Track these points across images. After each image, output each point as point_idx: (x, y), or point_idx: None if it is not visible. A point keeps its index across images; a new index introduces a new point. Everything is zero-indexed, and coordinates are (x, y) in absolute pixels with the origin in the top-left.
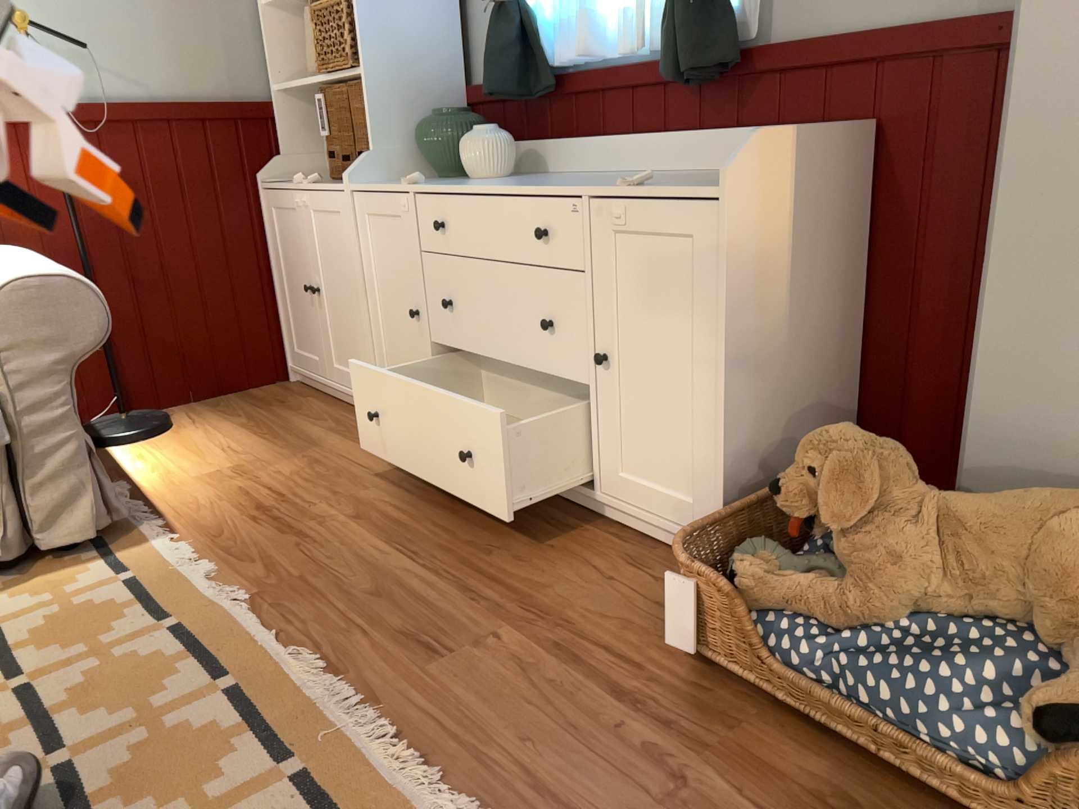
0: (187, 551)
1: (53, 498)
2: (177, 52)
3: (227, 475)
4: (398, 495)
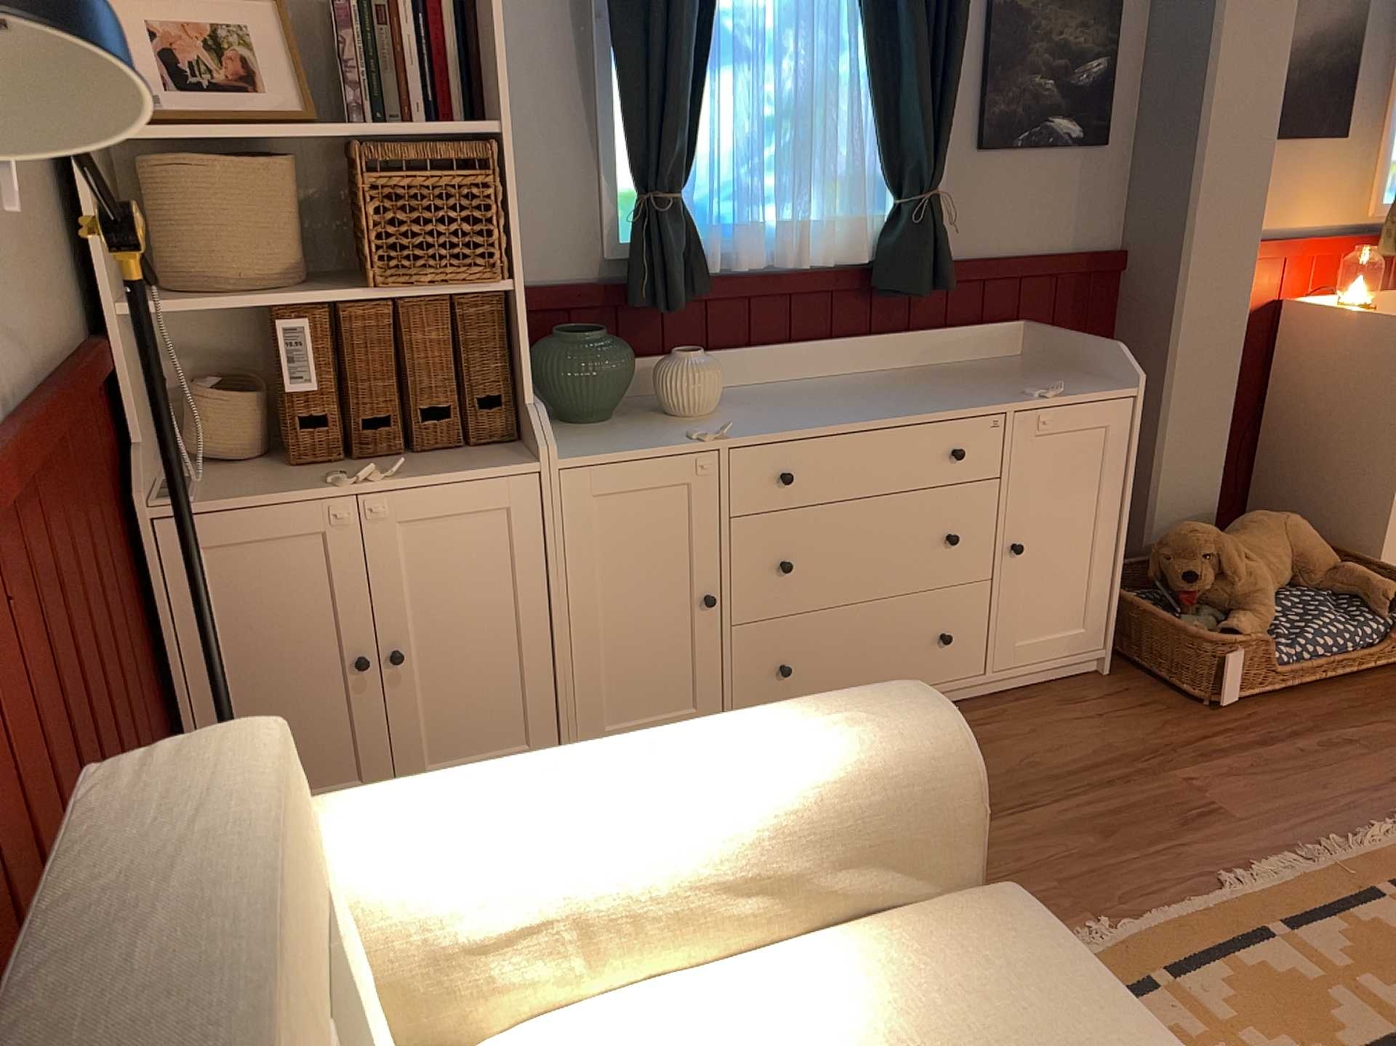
0: None
1: None
2: (19, 246)
3: None
4: None
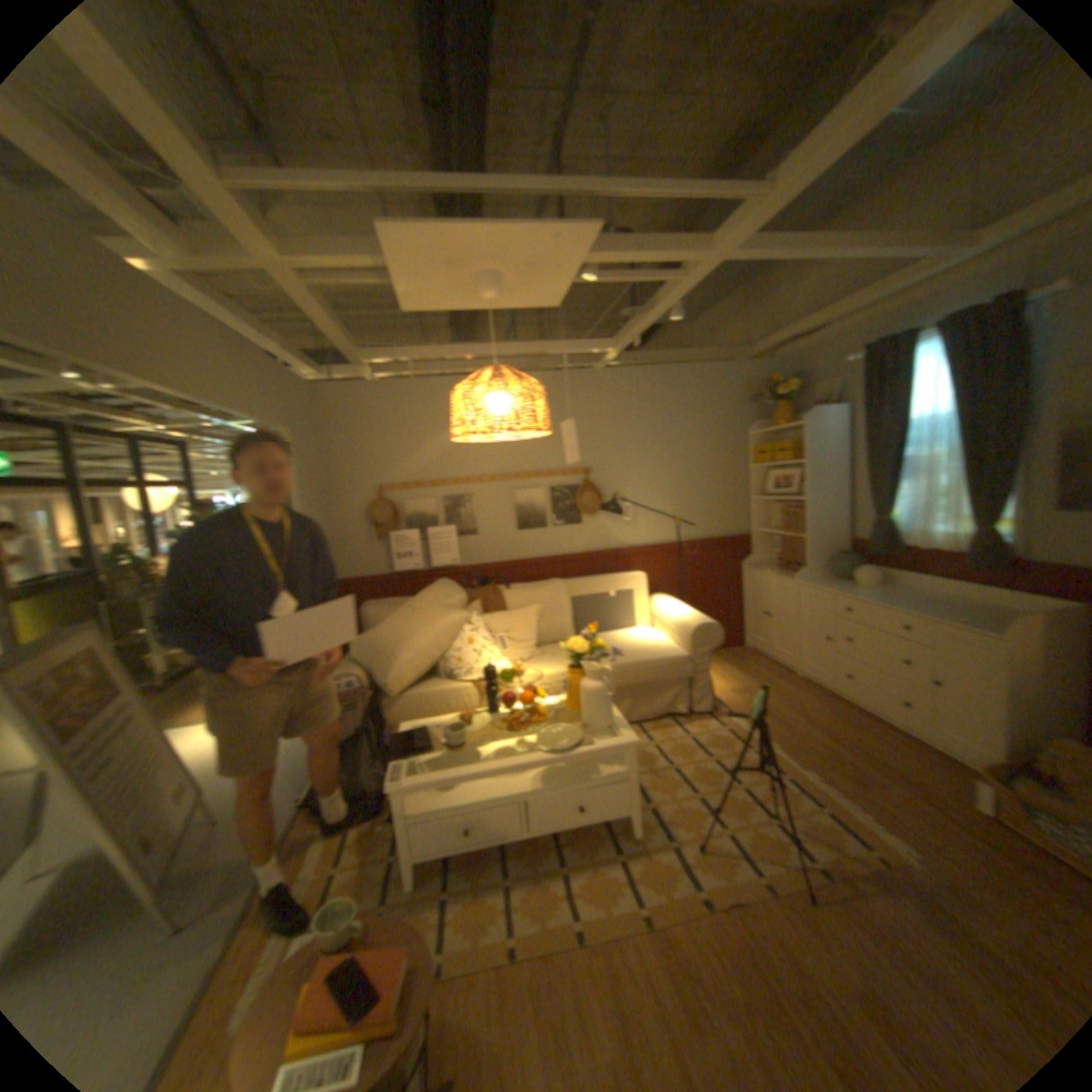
0: (745, 724)
1: (699, 696)
2: (717, 518)
3: (741, 692)
4: (825, 717)
